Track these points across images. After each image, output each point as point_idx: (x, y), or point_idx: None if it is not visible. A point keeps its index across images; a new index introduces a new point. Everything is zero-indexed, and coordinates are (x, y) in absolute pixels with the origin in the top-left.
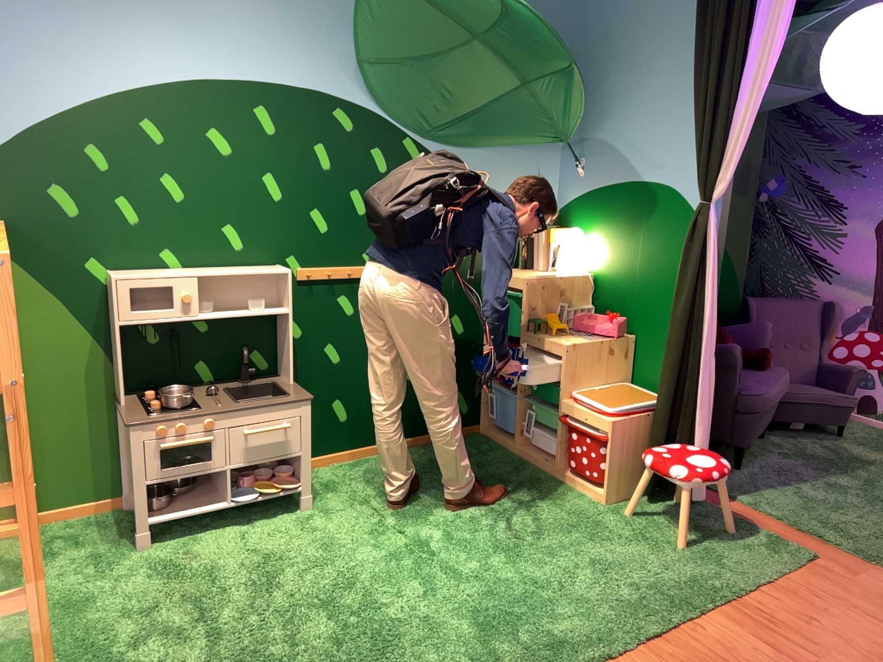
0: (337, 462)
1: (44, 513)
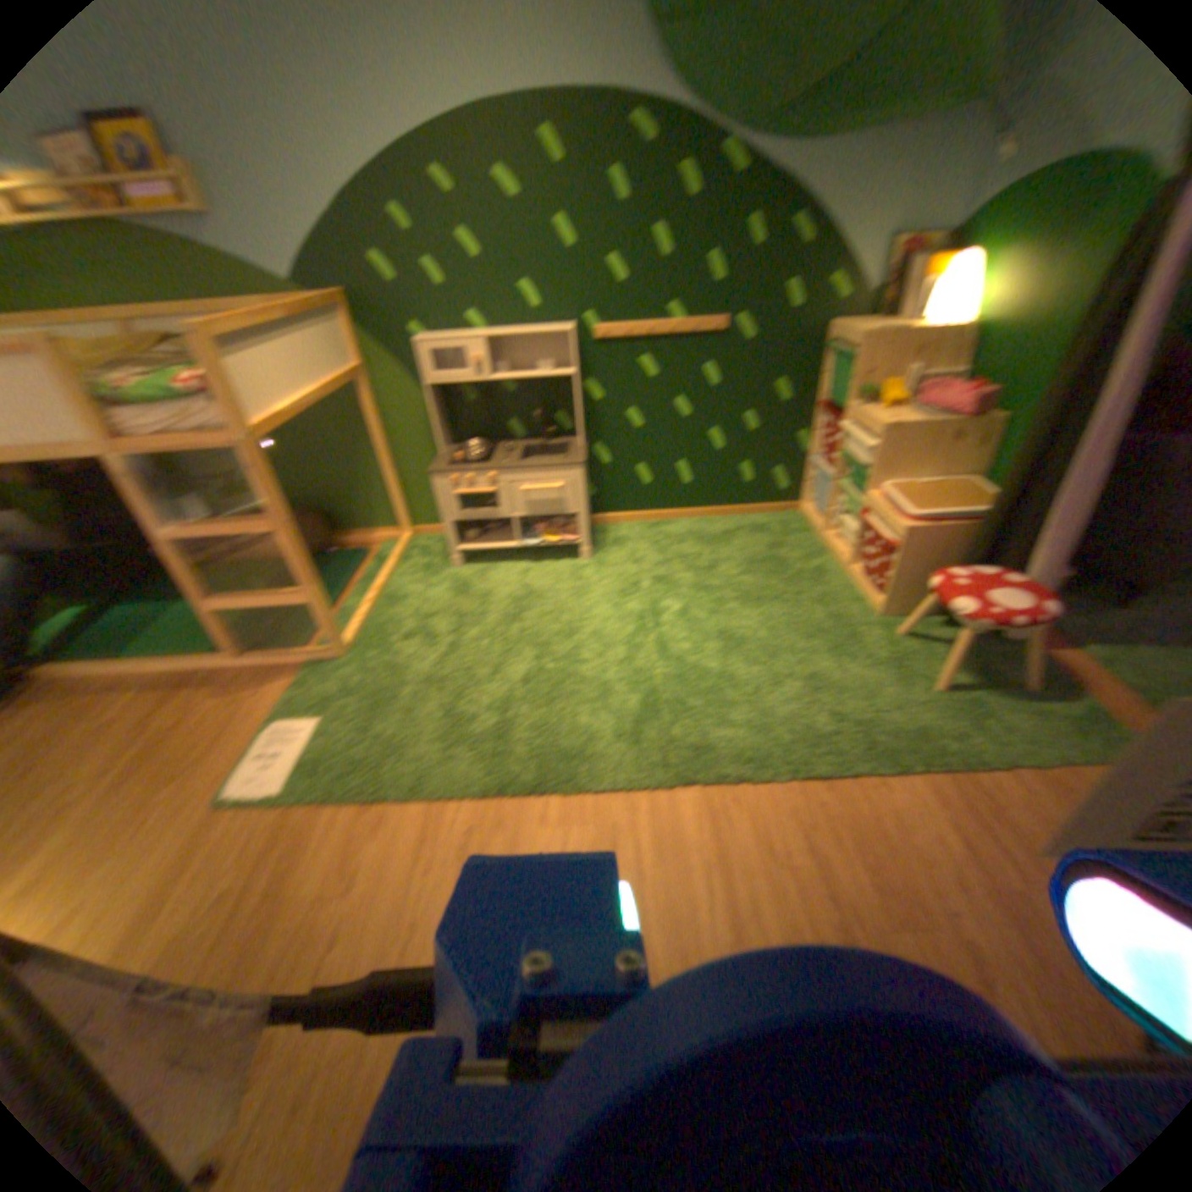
0: (634, 521)
1: (403, 529)
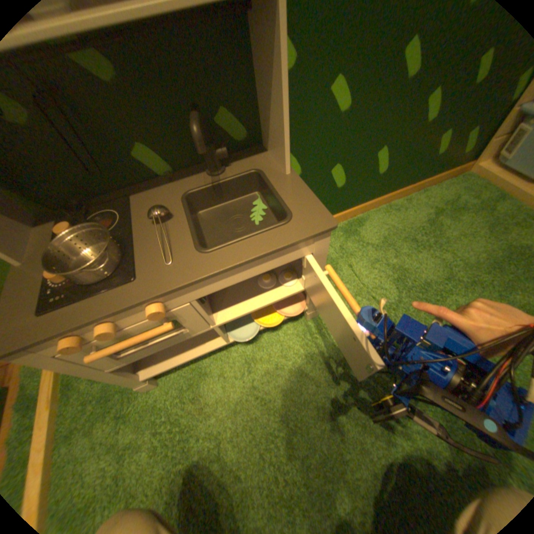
0: None
1: None
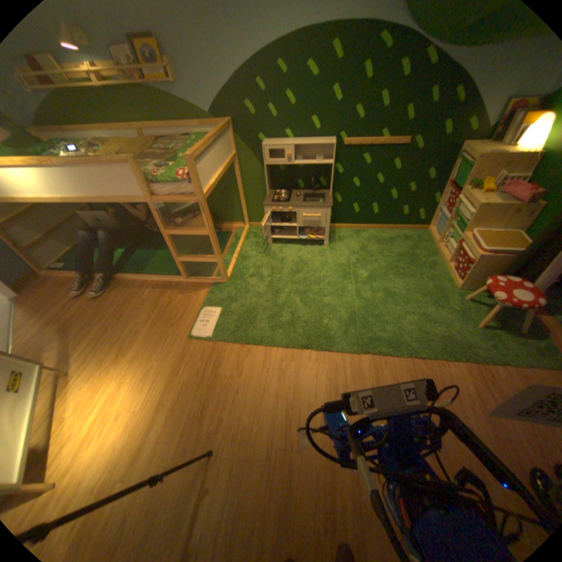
0: (349, 230)
1: (247, 225)
